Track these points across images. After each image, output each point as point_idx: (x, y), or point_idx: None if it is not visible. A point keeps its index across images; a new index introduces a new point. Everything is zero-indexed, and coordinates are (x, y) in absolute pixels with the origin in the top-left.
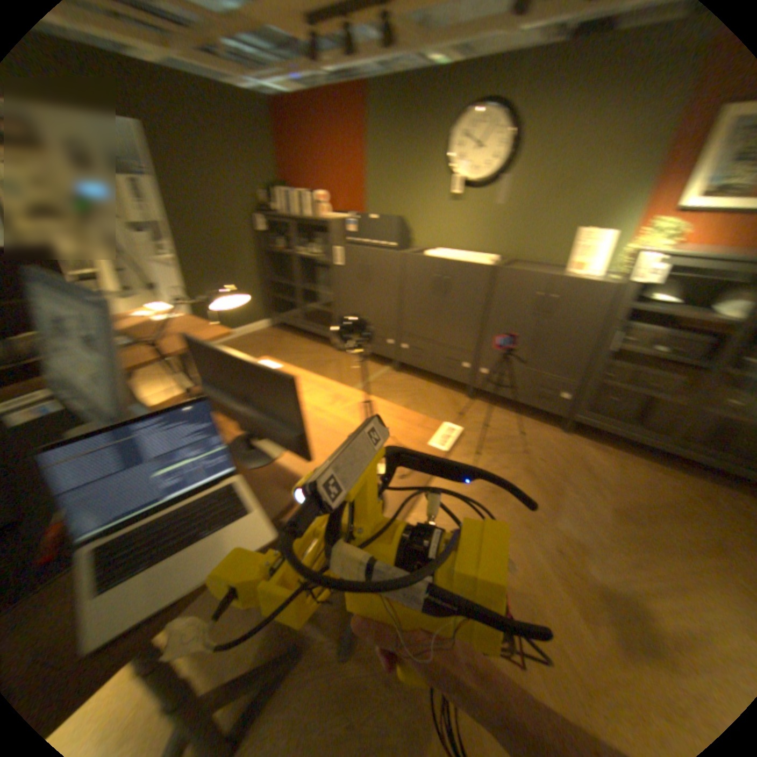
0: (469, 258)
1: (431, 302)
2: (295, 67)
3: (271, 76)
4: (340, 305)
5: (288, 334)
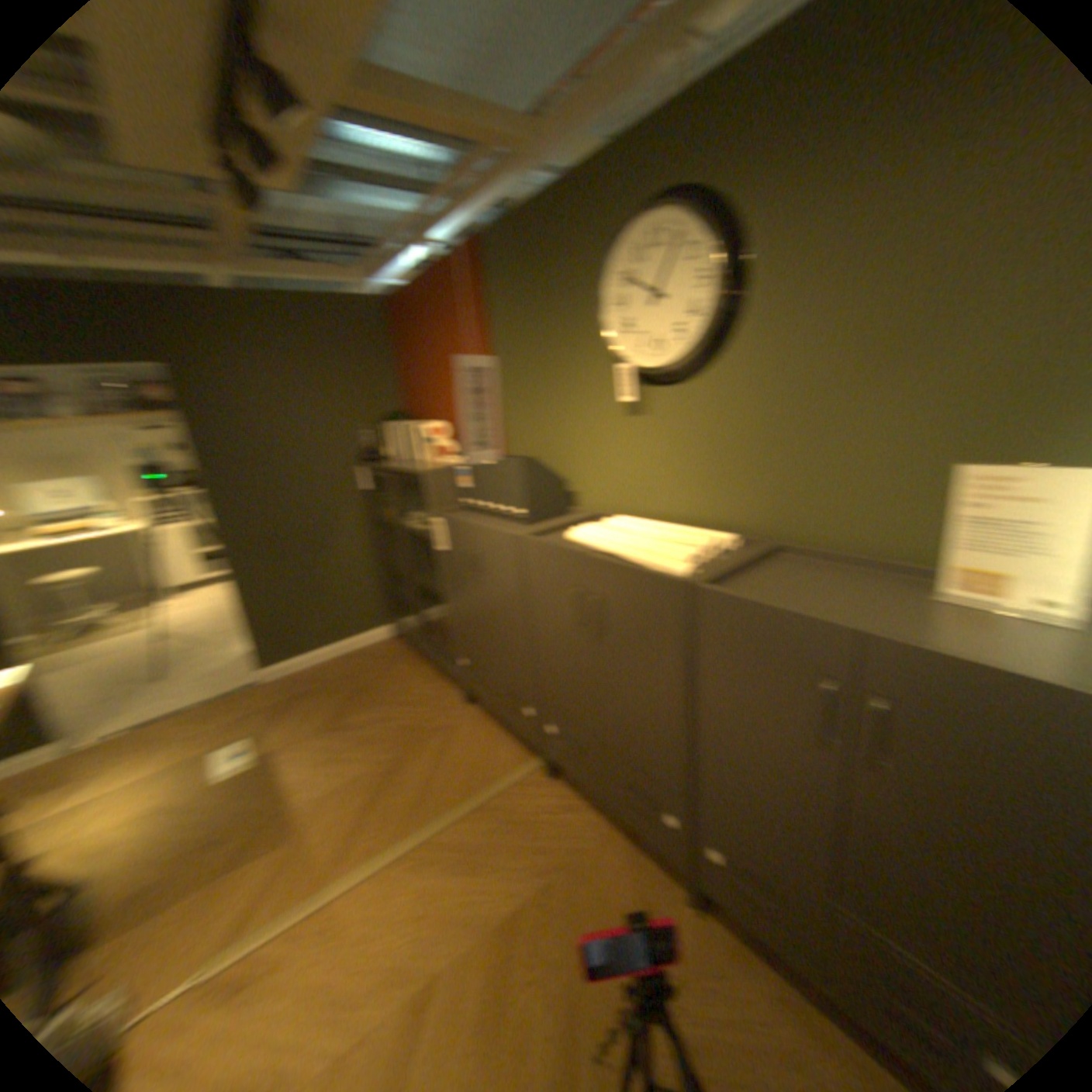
0: (642, 546)
1: (571, 645)
2: (391, 247)
3: (372, 268)
4: (447, 621)
5: (401, 654)
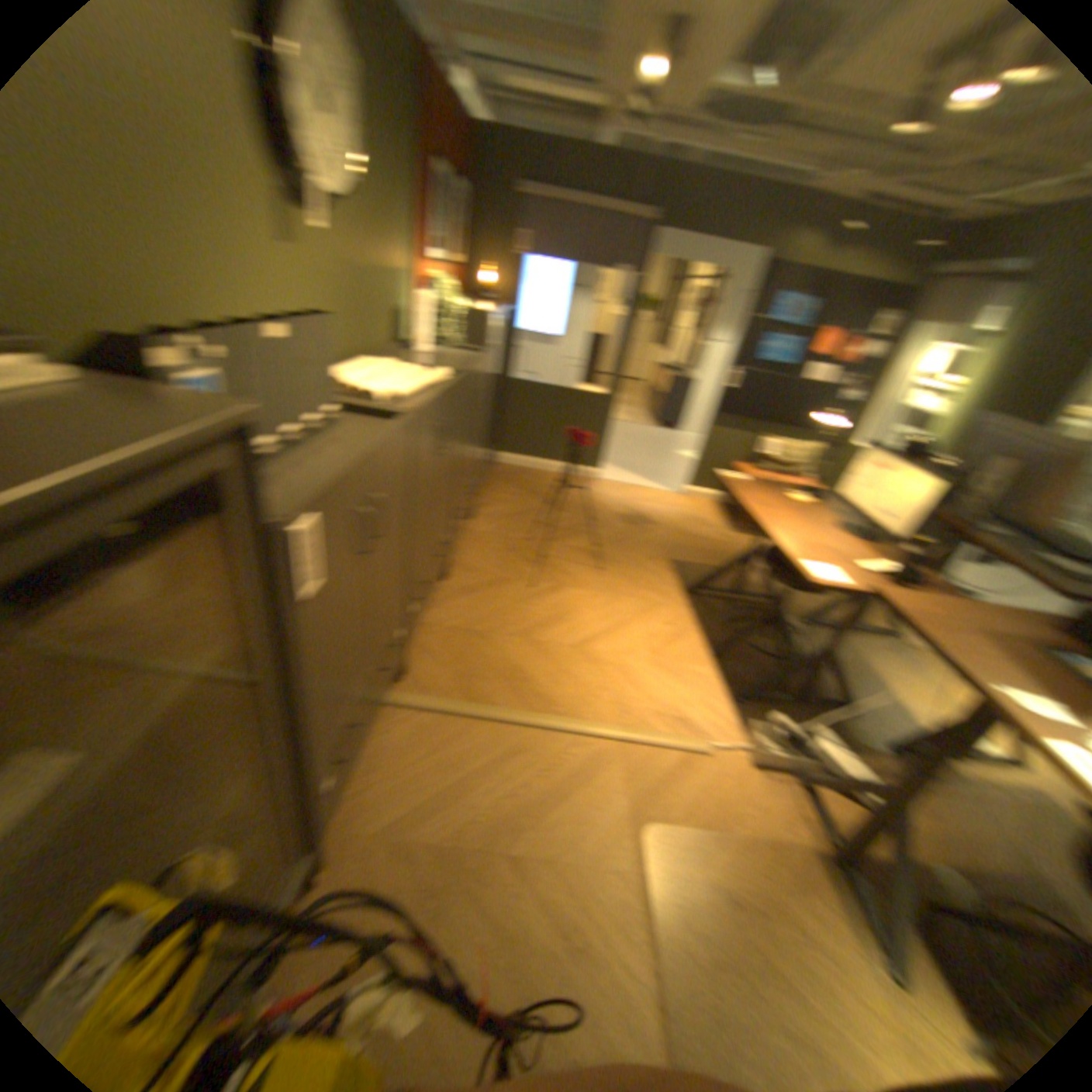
0: (418, 374)
1: (438, 483)
2: None
3: None
4: (318, 739)
5: None
